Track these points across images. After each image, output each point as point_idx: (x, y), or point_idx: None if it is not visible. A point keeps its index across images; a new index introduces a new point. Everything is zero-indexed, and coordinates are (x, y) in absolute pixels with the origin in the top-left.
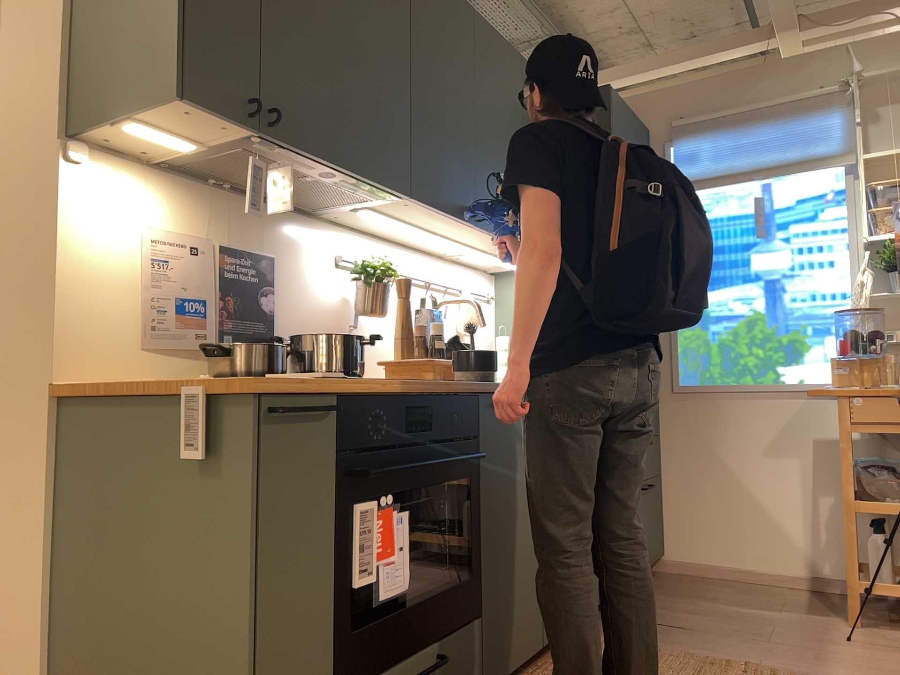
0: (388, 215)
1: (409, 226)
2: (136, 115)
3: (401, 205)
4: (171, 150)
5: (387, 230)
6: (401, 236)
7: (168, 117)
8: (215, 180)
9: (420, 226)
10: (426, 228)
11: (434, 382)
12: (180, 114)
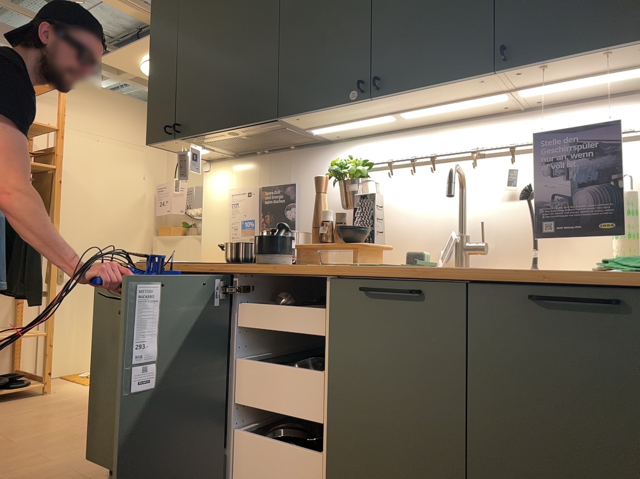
0: (328, 125)
1: (364, 121)
2: (173, 152)
3: (303, 120)
4: (214, 152)
5: (392, 125)
6: (420, 121)
7: (172, 148)
8: (258, 151)
9: (369, 117)
10: (379, 115)
11: (199, 264)
12: (166, 146)
